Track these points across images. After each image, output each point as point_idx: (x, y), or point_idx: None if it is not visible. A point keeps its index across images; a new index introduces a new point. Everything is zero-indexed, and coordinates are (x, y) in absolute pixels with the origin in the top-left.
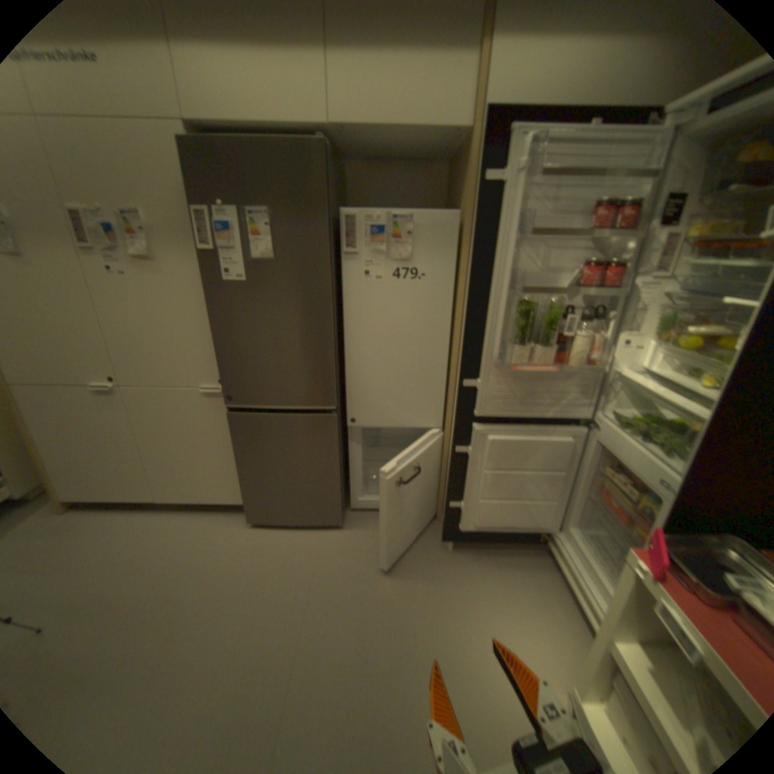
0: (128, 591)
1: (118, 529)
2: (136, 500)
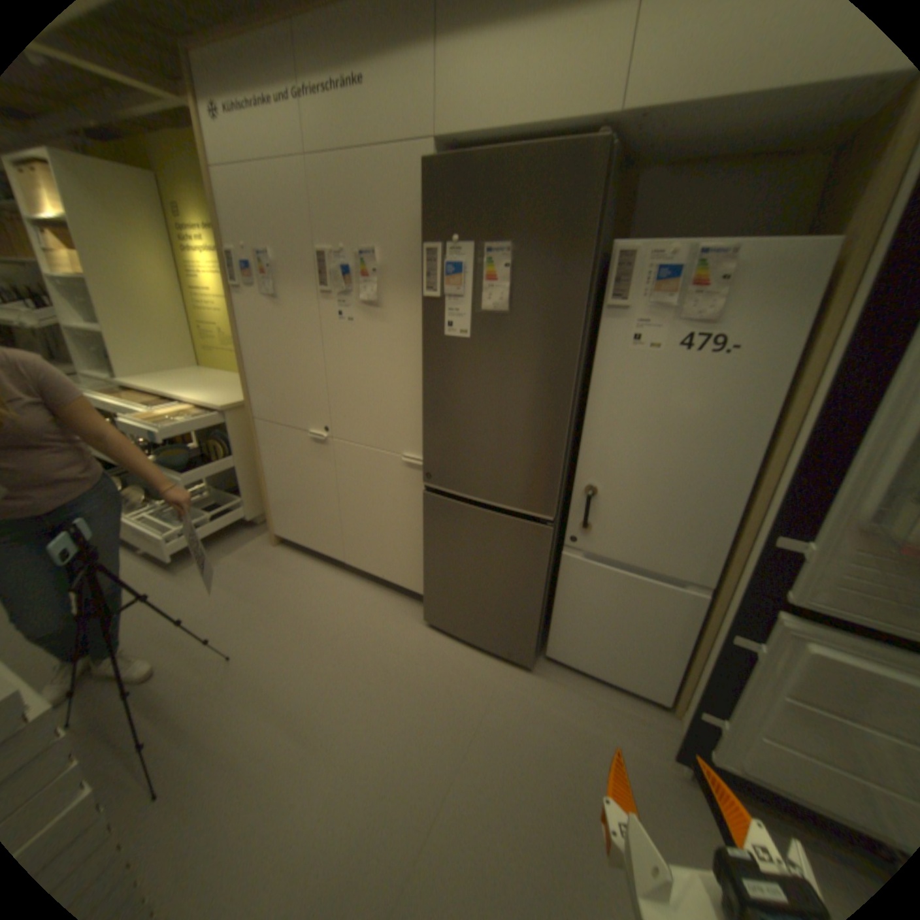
0: (301, 649)
1: (311, 577)
2: (331, 554)
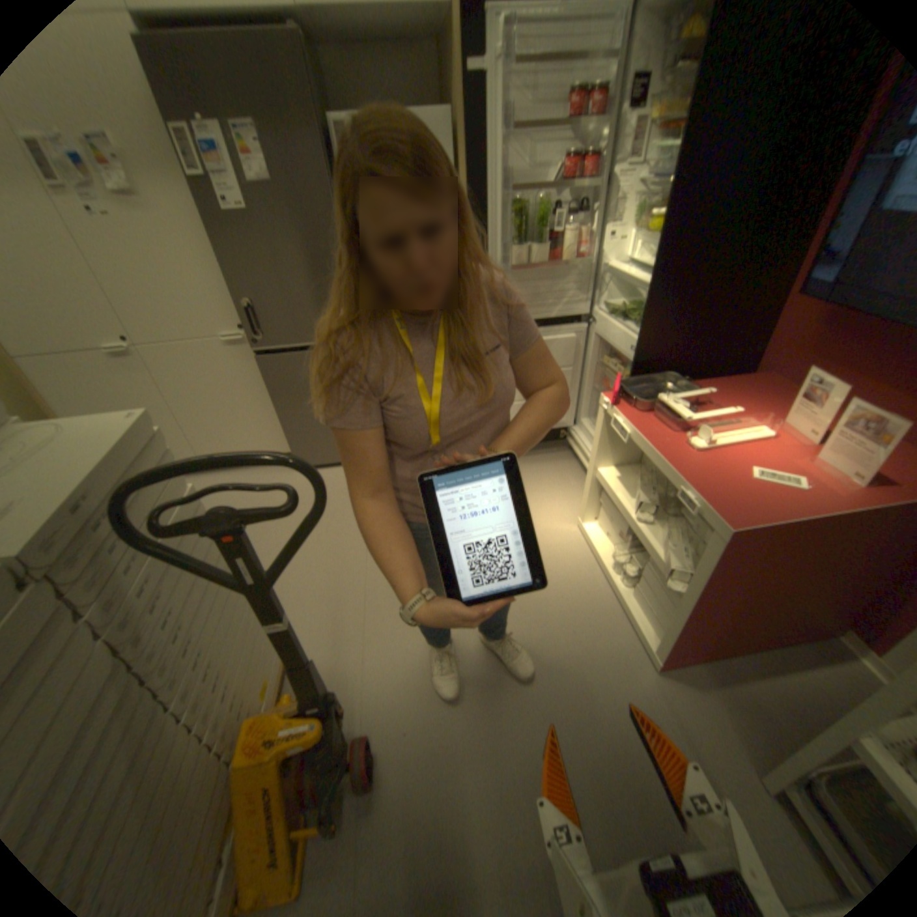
0: None
1: None
2: None
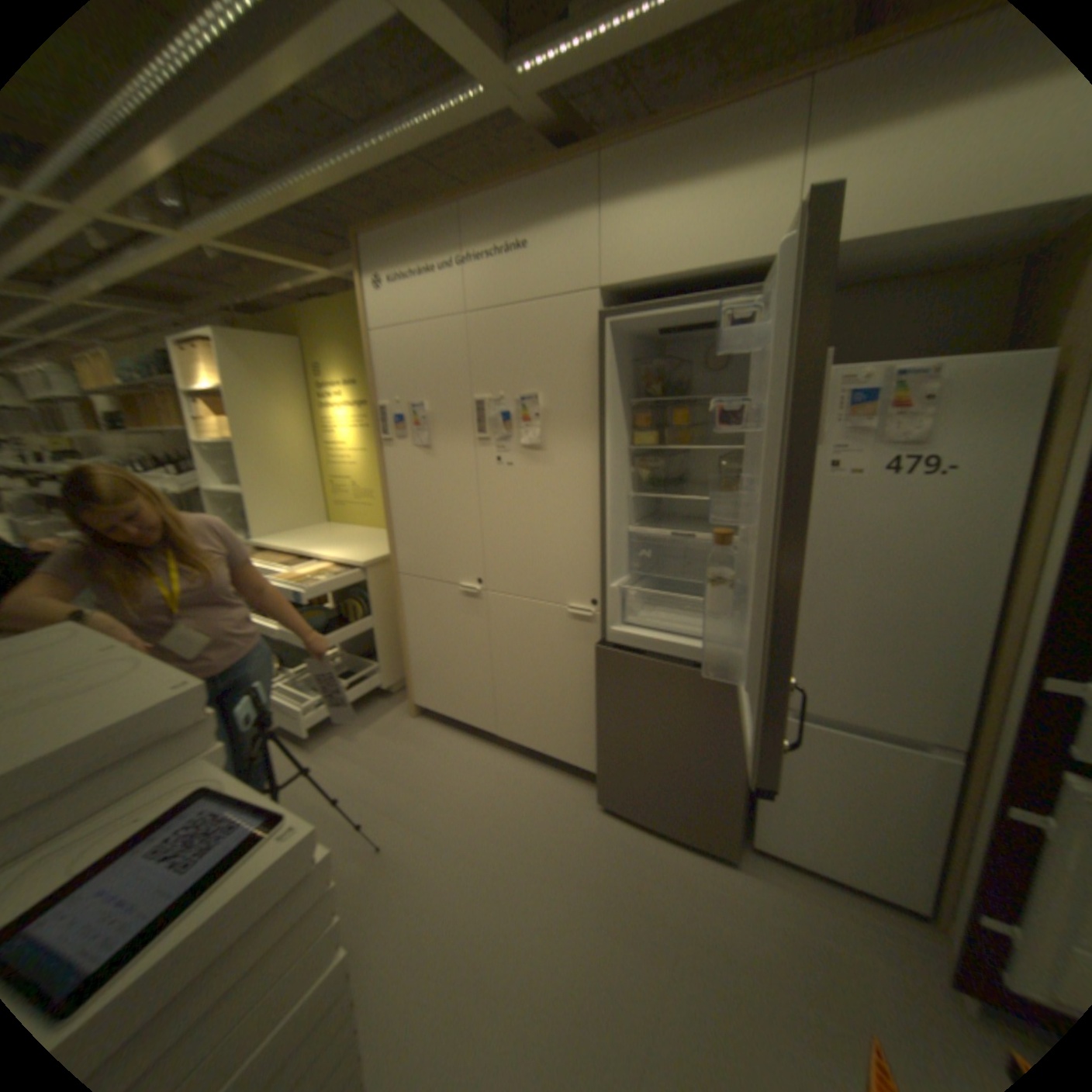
0: (455, 840)
1: (456, 754)
2: (478, 725)
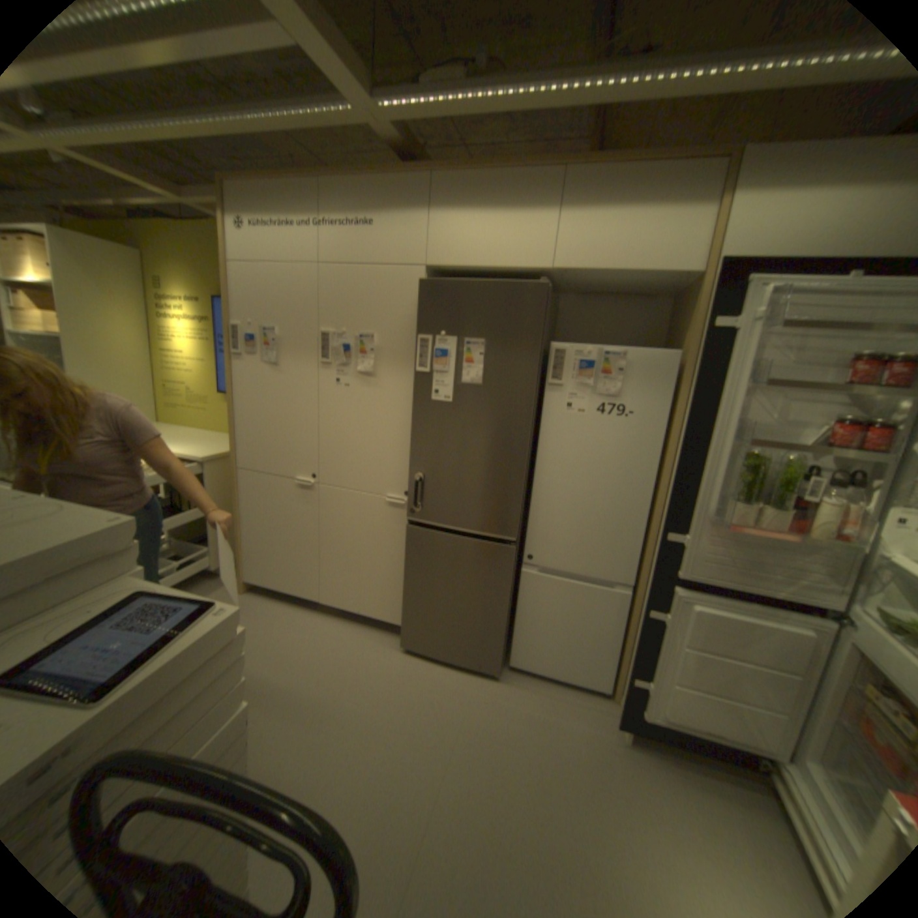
0: (286, 683)
1: (284, 620)
2: (304, 596)
